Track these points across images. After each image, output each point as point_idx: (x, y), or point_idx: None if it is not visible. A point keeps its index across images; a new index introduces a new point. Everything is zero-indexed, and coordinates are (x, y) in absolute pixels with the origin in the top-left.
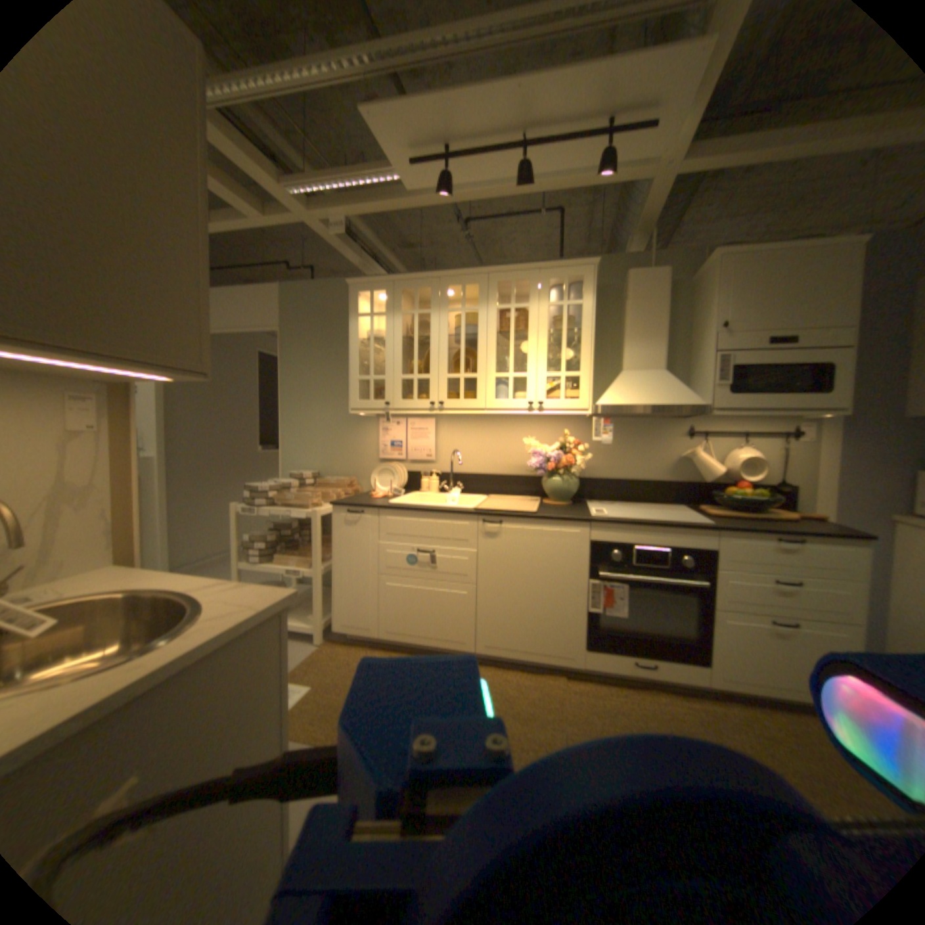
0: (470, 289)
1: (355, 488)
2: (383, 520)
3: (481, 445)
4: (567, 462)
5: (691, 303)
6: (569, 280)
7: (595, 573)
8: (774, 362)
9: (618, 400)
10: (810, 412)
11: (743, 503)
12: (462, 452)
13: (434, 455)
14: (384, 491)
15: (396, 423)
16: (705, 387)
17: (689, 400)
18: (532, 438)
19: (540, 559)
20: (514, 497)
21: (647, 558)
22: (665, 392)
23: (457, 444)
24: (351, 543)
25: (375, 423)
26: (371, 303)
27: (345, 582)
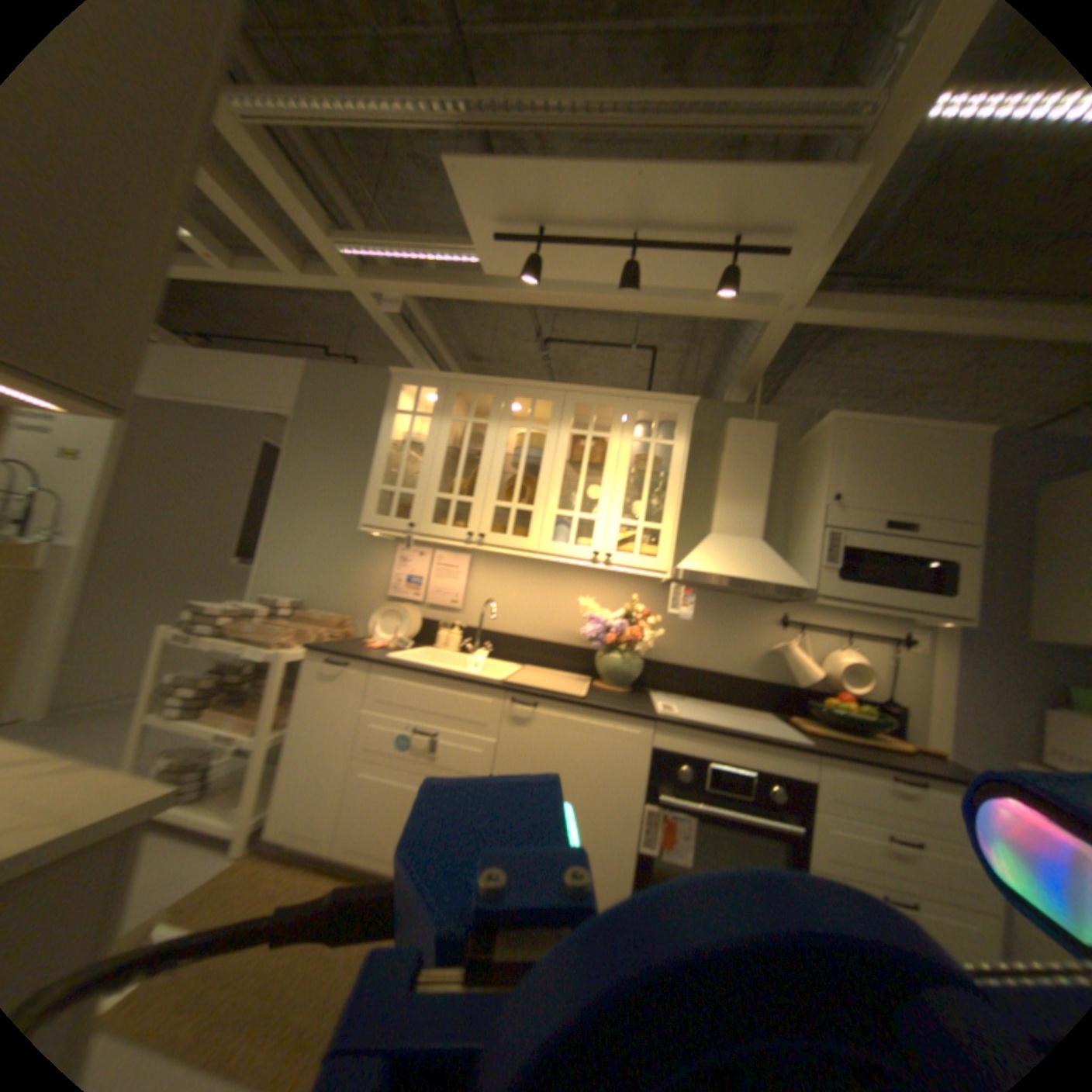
0: (542, 407)
1: (350, 629)
2: (377, 680)
3: (526, 598)
4: (633, 636)
5: (796, 469)
6: (661, 417)
7: (655, 795)
8: (892, 550)
9: (706, 566)
10: (931, 617)
11: (848, 721)
12: (500, 602)
13: (464, 601)
14: (387, 638)
15: (422, 553)
16: (810, 567)
17: (791, 579)
18: (591, 599)
19: (583, 765)
20: (558, 672)
21: (726, 782)
22: (763, 566)
23: (495, 592)
24: (324, 705)
25: (395, 549)
26: (418, 402)
27: (303, 763)
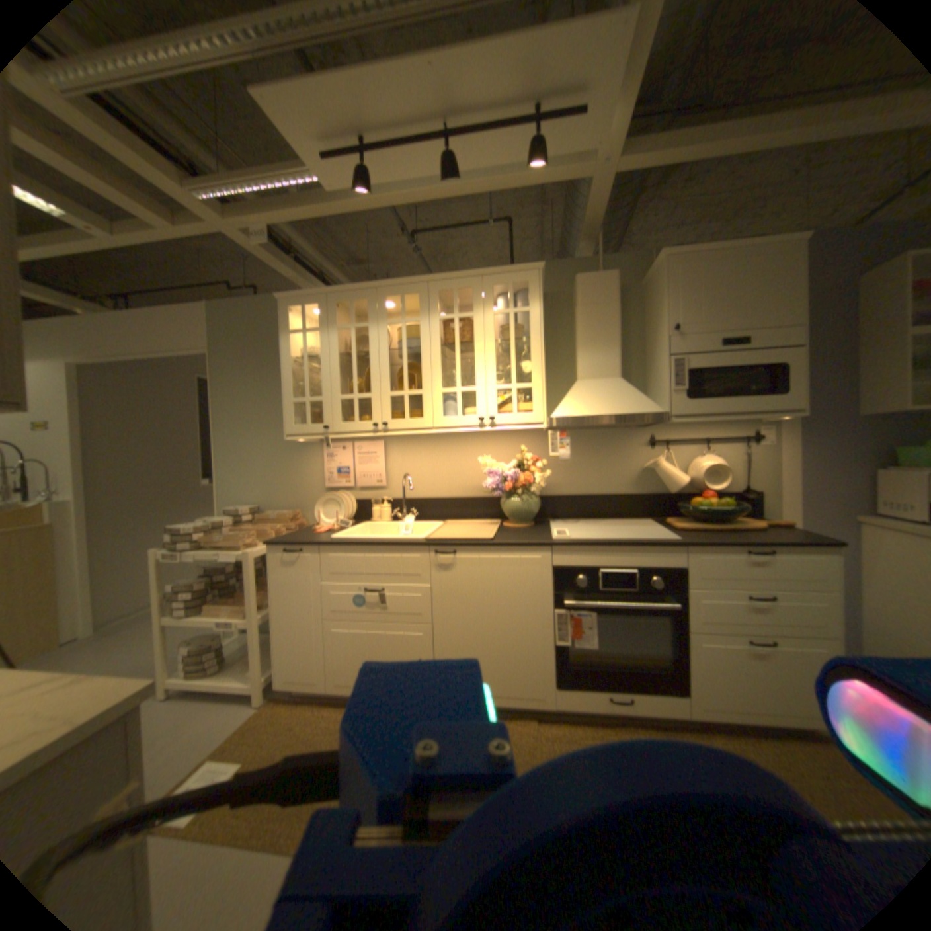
0: (412, 300)
1: (300, 521)
2: (324, 558)
3: (435, 466)
4: (525, 480)
5: (642, 308)
6: (515, 287)
7: (559, 602)
8: (729, 364)
9: (573, 411)
10: (768, 415)
11: (709, 514)
12: (414, 474)
13: (384, 480)
14: (329, 523)
15: (342, 447)
16: (662, 393)
17: (646, 407)
18: (488, 456)
19: (500, 590)
20: (472, 521)
21: (613, 581)
22: (621, 401)
23: (409, 467)
24: (289, 585)
25: (319, 448)
26: (306, 318)
27: (285, 631)
